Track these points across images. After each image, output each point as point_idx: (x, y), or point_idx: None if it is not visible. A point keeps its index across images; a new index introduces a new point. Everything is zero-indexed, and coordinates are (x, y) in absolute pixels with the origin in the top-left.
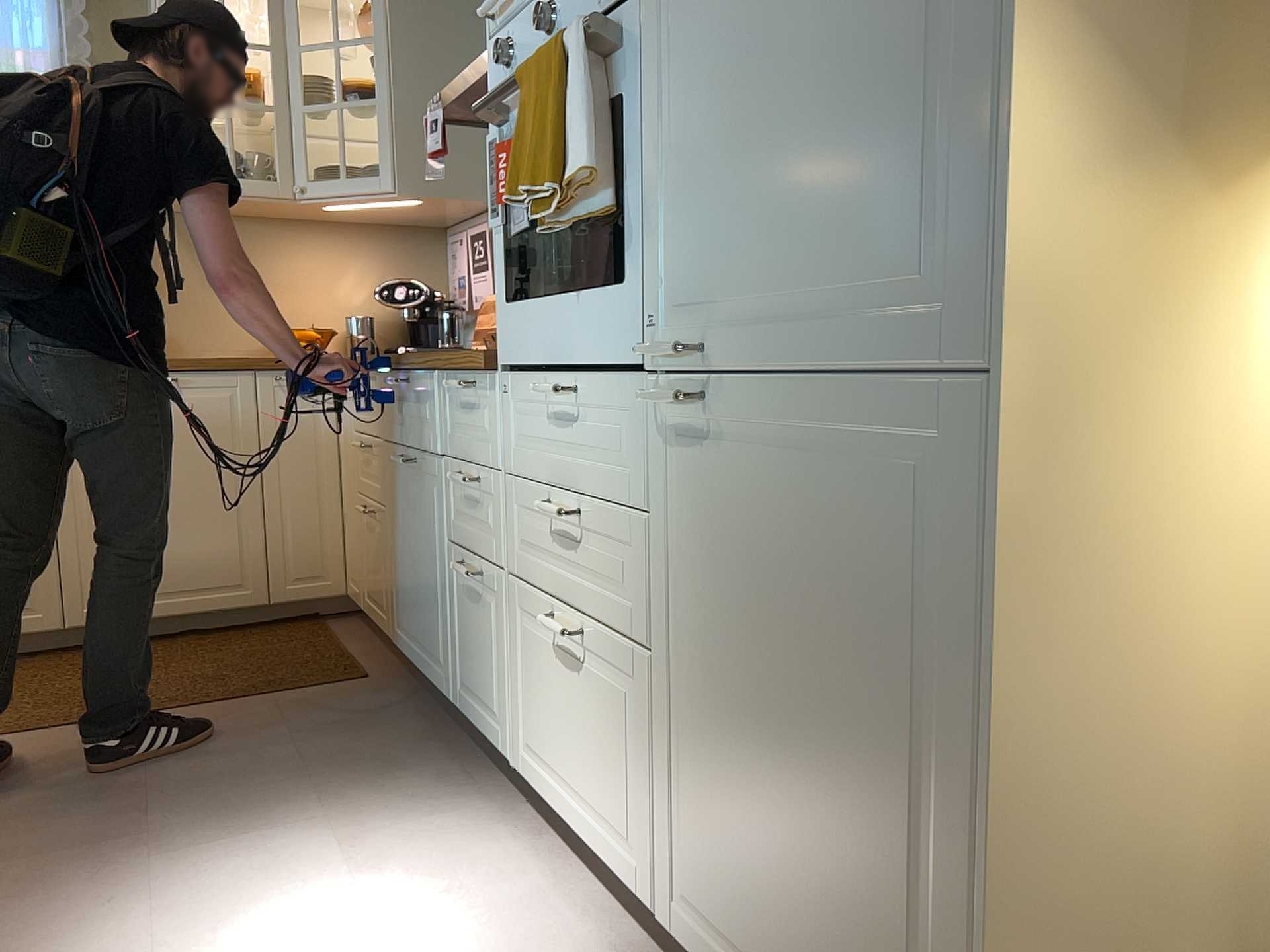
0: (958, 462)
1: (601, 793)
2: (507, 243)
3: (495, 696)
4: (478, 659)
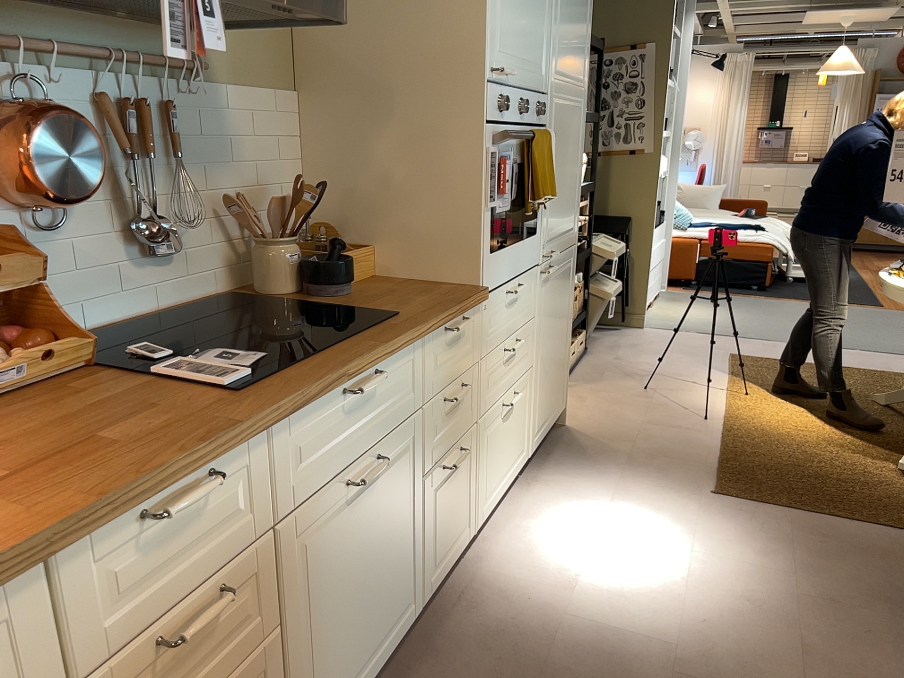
0: (571, 261)
1: (515, 448)
2: (489, 218)
3: (464, 512)
4: (452, 514)
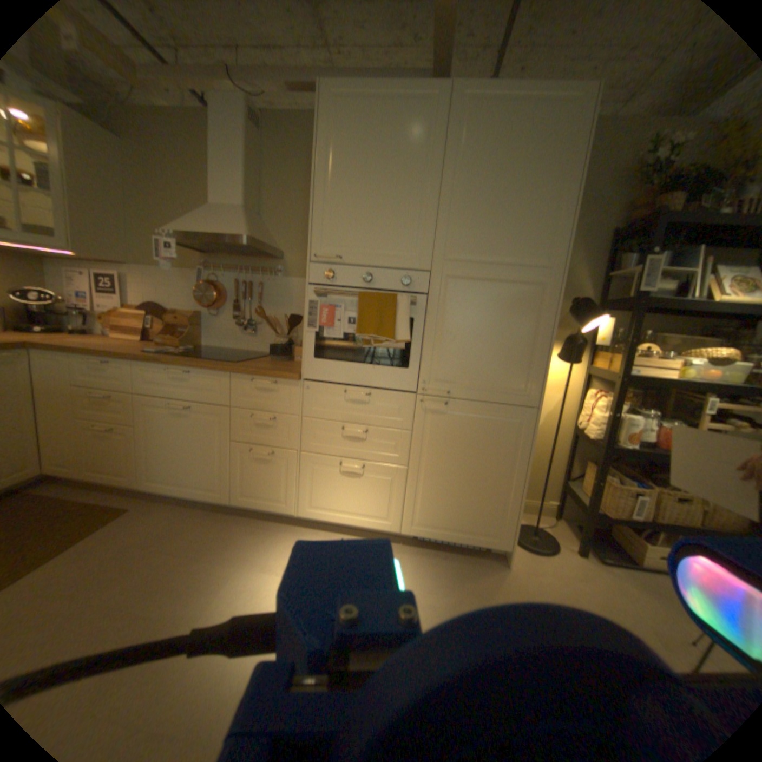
0: (522, 420)
1: (366, 508)
2: (313, 337)
3: (279, 494)
4: (262, 483)
